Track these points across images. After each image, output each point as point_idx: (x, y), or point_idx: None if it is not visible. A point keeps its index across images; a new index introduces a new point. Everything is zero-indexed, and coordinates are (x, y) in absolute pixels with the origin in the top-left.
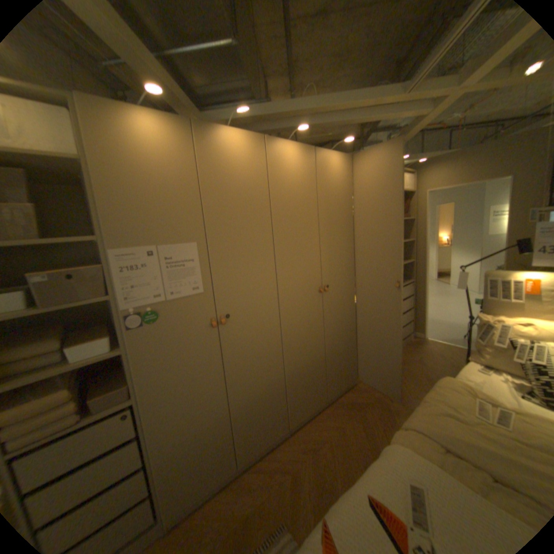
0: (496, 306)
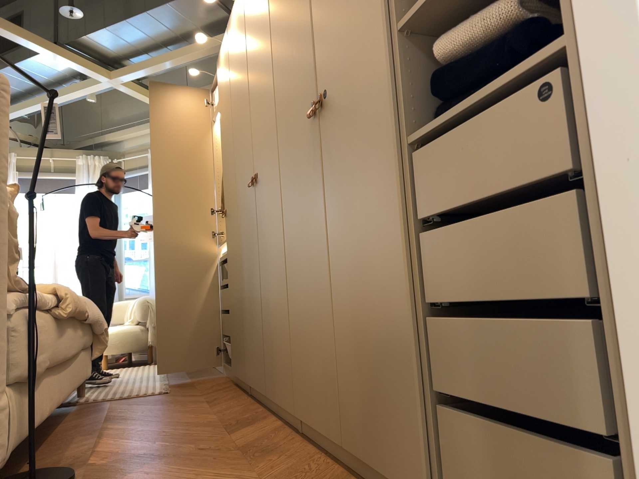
0: None
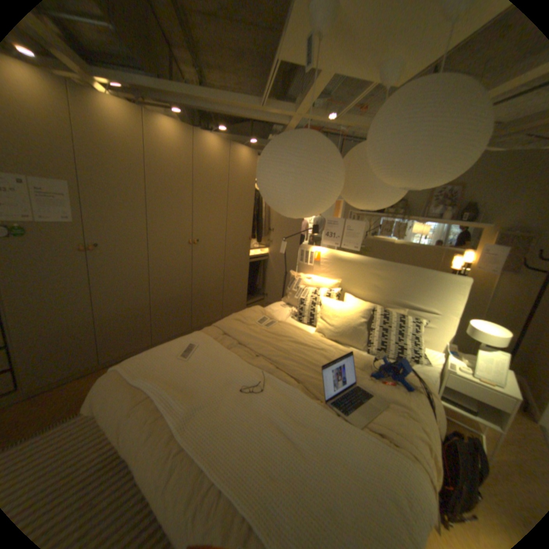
0: (301, 268)
